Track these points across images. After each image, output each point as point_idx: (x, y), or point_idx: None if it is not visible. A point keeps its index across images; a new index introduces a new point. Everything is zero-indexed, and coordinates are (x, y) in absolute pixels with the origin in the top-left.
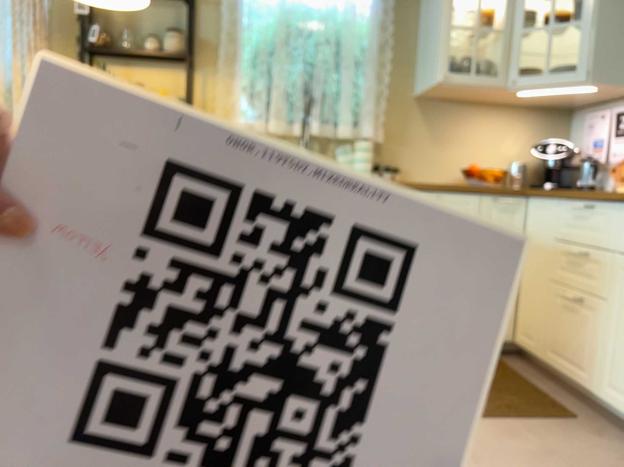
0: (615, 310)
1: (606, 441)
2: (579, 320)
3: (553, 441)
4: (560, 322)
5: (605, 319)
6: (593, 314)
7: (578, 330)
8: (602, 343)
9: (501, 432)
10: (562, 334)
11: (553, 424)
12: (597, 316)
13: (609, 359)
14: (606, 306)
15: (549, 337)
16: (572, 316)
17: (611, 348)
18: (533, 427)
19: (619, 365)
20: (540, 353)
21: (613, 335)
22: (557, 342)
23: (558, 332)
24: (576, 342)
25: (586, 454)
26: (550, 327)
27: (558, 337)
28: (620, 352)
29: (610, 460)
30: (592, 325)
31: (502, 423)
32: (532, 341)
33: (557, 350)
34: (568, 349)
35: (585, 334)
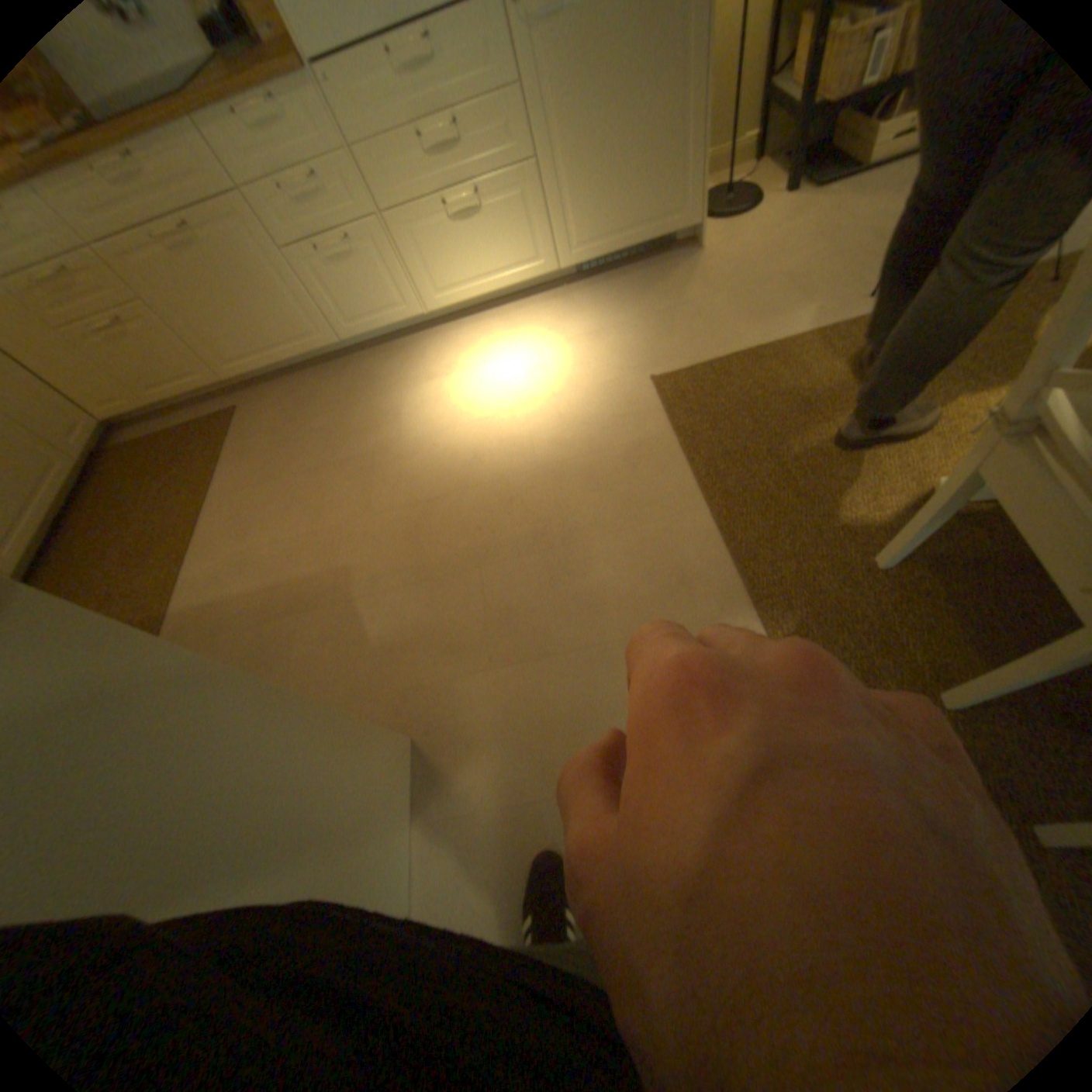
0: (152, 302)
1: (264, 398)
2: (132, 341)
3: (255, 428)
4: (116, 360)
5: (152, 318)
6: (138, 323)
7: (143, 351)
8: (174, 340)
9: (234, 460)
10: (133, 368)
11: (234, 425)
12: (143, 322)
13: (196, 346)
14: (141, 306)
15: (125, 384)
16: (121, 344)
17: (185, 336)
18: (234, 438)
19: (206, 342)
20: (136, 404)
21: (175, 325)
22: (138, 378)
23: (128, 369)
24: (154, 361)
25: (275, 412)
26: (114, 375)
27: (133, 373)
28: (196, 332)
29: (284, 401)
30: (150, 335)
31: (222, 458)
32: (114, 403)
33: (146, 385)
34: (154, 374)
35: (153, 347)
